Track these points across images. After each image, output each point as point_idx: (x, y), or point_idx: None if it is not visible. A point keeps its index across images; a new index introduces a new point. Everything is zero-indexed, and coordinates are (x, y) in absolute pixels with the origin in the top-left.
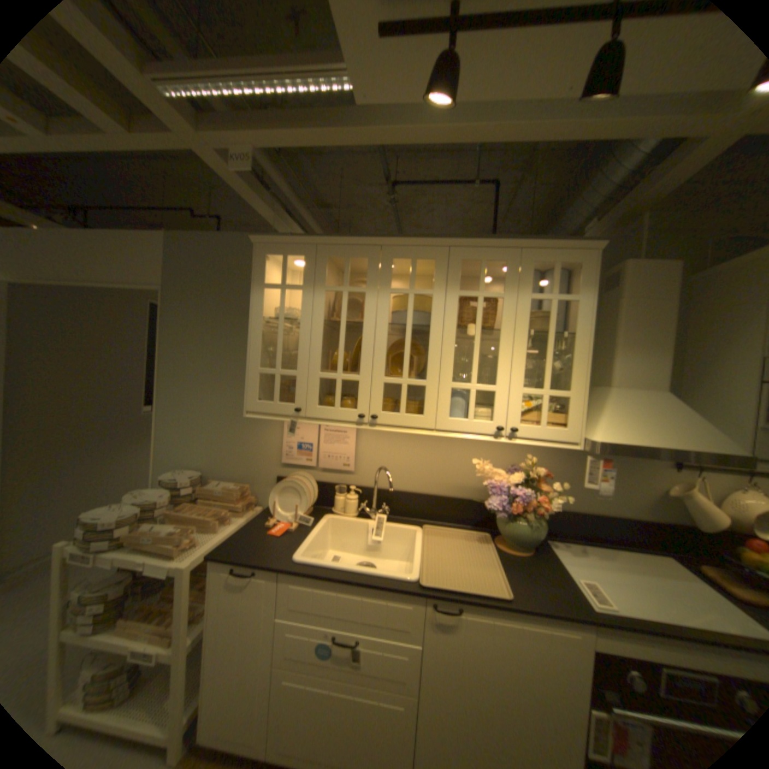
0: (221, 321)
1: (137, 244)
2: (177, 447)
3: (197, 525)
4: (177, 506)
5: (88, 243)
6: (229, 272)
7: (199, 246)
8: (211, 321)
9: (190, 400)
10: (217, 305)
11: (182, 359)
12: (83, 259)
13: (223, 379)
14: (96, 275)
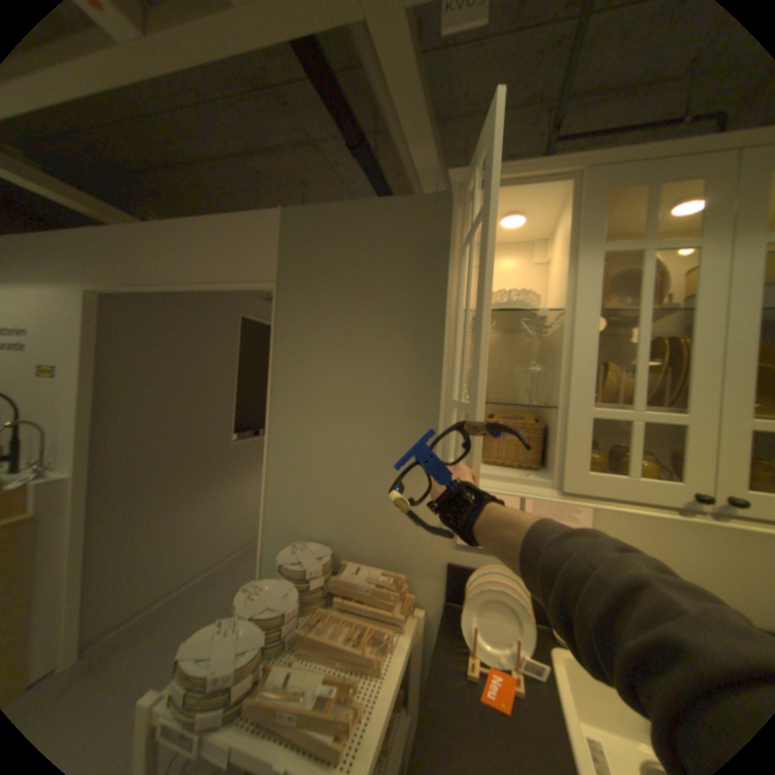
0: (360, 326)
1: (247, 229)
2: (296, 506)
3: (350, 660)
4: (310, 613)
5: (188, 234)
6: (372, 255)
7: (329, 223)
8: (345, 326)
9: (315, 440)
10: (354, 303)
11: (304, 382)
12: (181, 255)
13: (362, 410)
14: (197, 274)
